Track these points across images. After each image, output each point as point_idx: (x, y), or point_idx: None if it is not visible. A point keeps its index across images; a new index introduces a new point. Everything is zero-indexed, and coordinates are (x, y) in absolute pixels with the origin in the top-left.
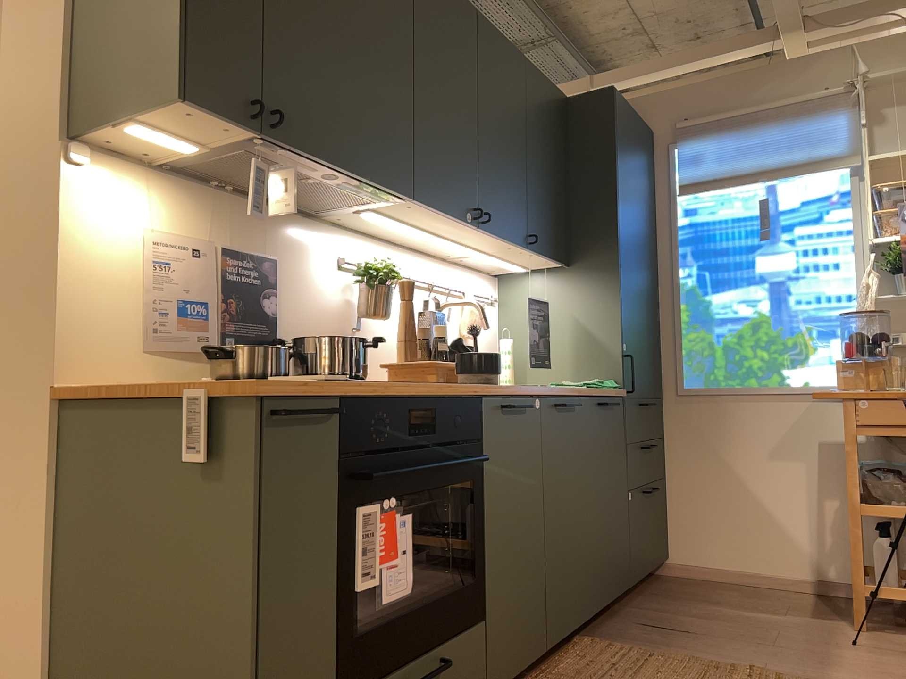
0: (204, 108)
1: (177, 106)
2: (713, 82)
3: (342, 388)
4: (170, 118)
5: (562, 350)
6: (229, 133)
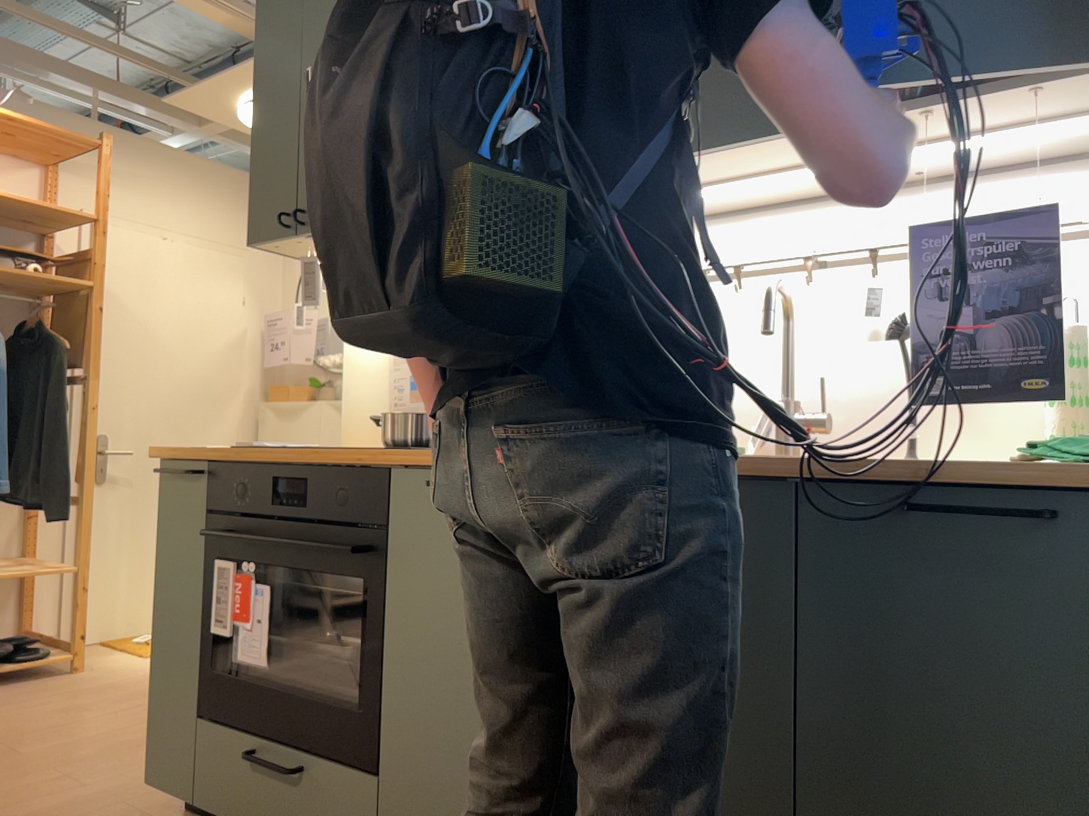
0: (266, 241)
1: (263, 249)
2: None
3: (201, 453)
4: (291, 252)
5: None
6: (307, 242)
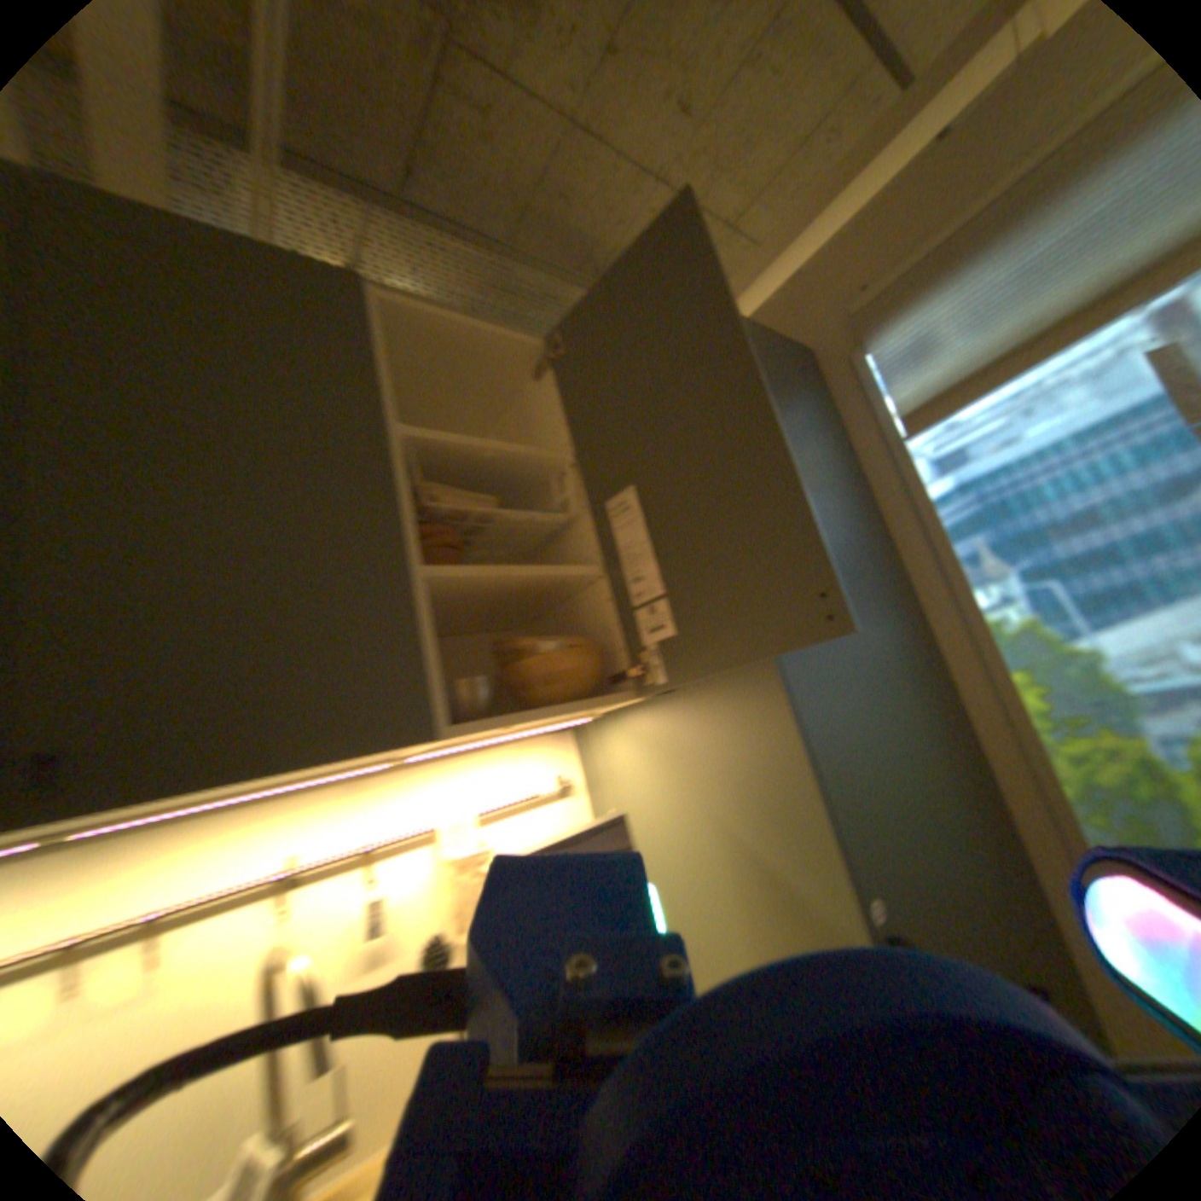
0: None
1: None
2: (894, 188)
3: None
4: None
5: (710, 910)
6: None
